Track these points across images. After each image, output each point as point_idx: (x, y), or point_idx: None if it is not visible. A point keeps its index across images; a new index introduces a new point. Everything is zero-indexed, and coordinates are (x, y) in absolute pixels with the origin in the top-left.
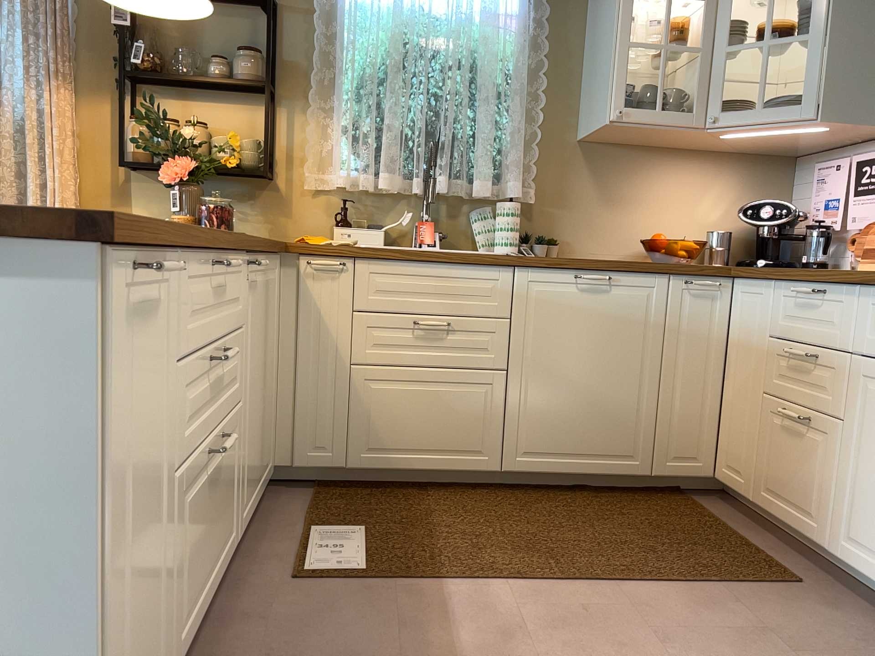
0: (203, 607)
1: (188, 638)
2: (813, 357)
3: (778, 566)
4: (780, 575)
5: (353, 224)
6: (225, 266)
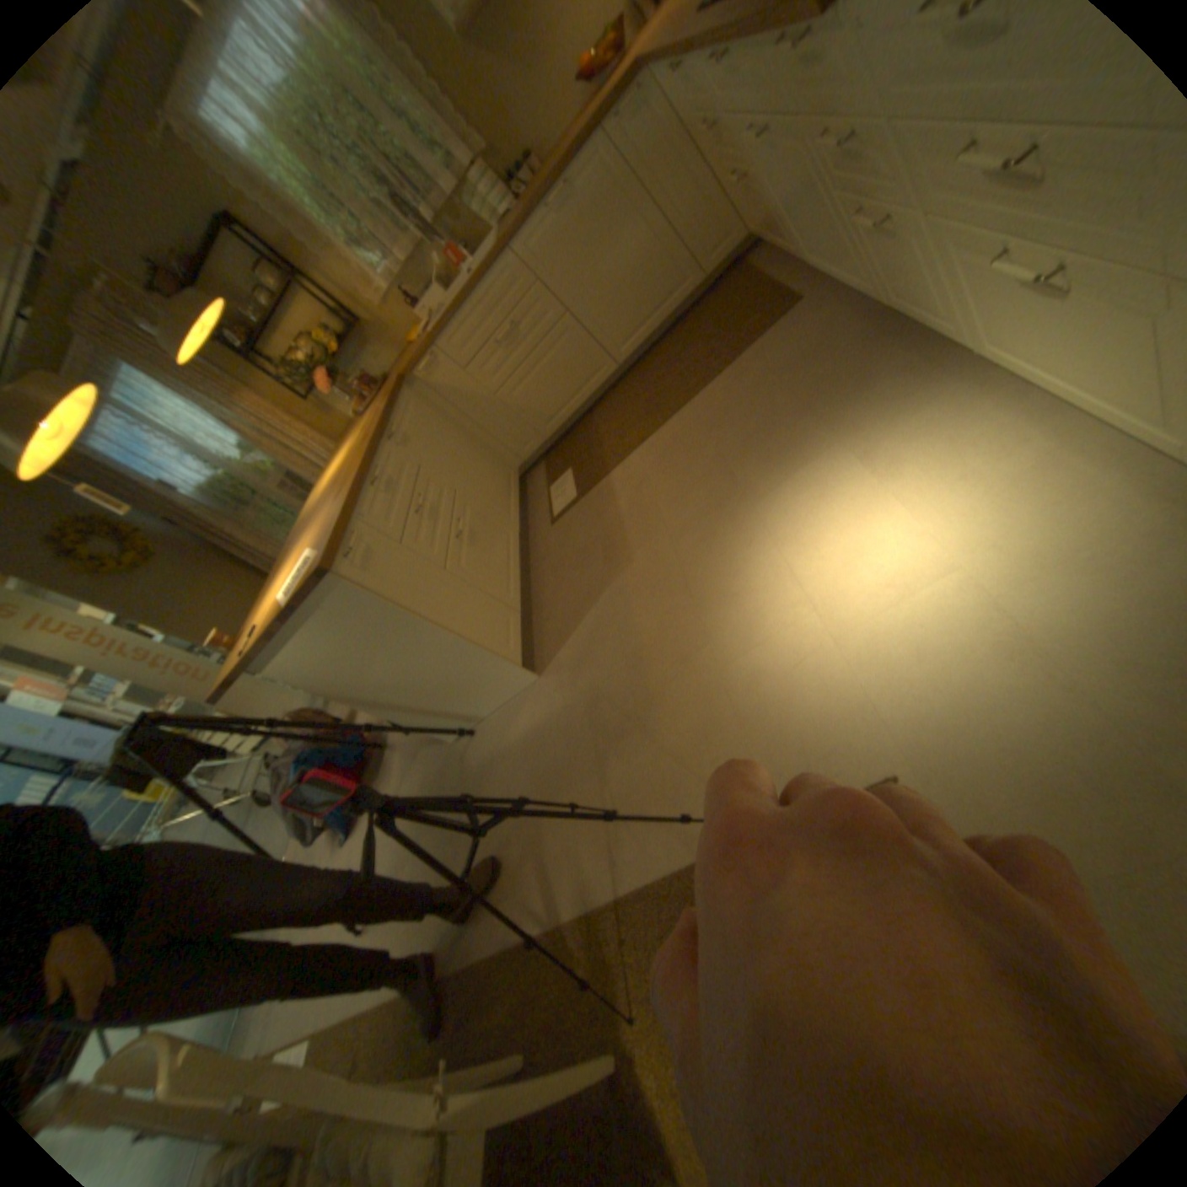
0: (520, 570)
1: (520, 586)
2: (711, 123)
3: (791, 289)
4: (789, 299)
5: (419, 293)
6: (377, 473)
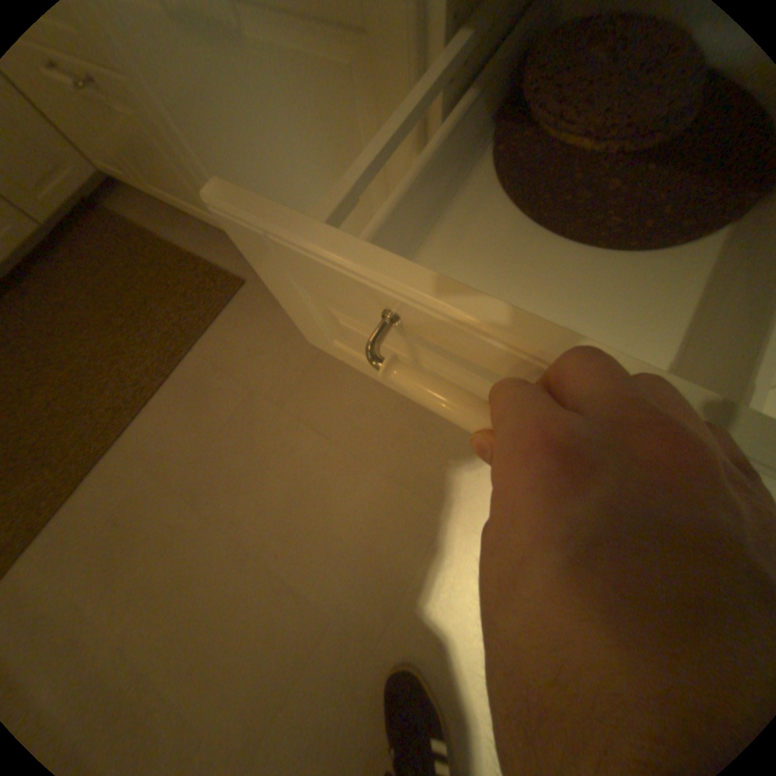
0: None
1: None
2: None
3: (215, 271)
4: (221, 287)
5: None
6: None
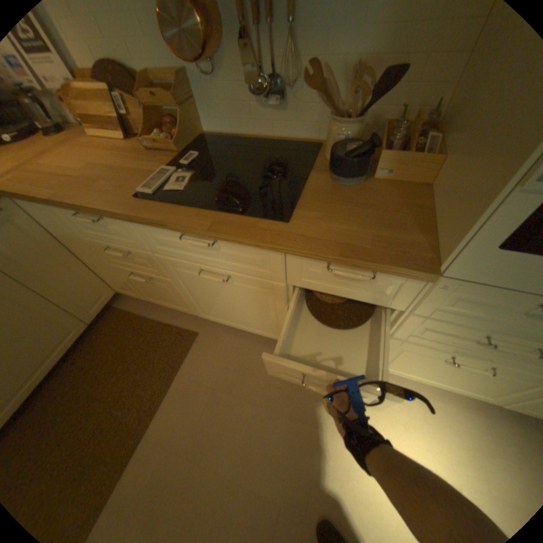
0: None
1: None
2: (127, 255)
3: (182, 330)
4: (187, 337)
5: None
6: None
